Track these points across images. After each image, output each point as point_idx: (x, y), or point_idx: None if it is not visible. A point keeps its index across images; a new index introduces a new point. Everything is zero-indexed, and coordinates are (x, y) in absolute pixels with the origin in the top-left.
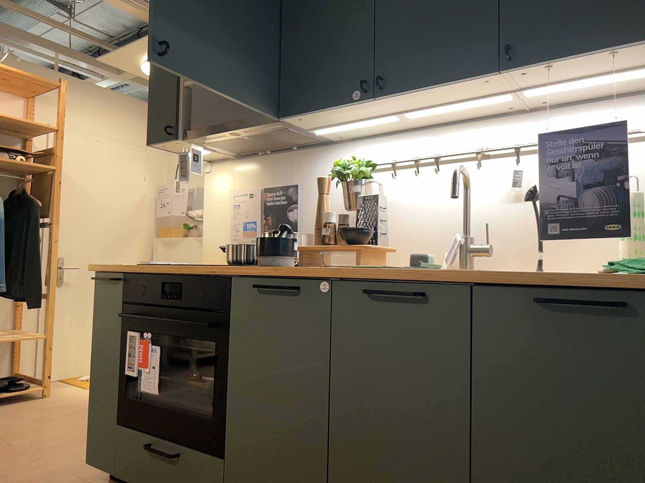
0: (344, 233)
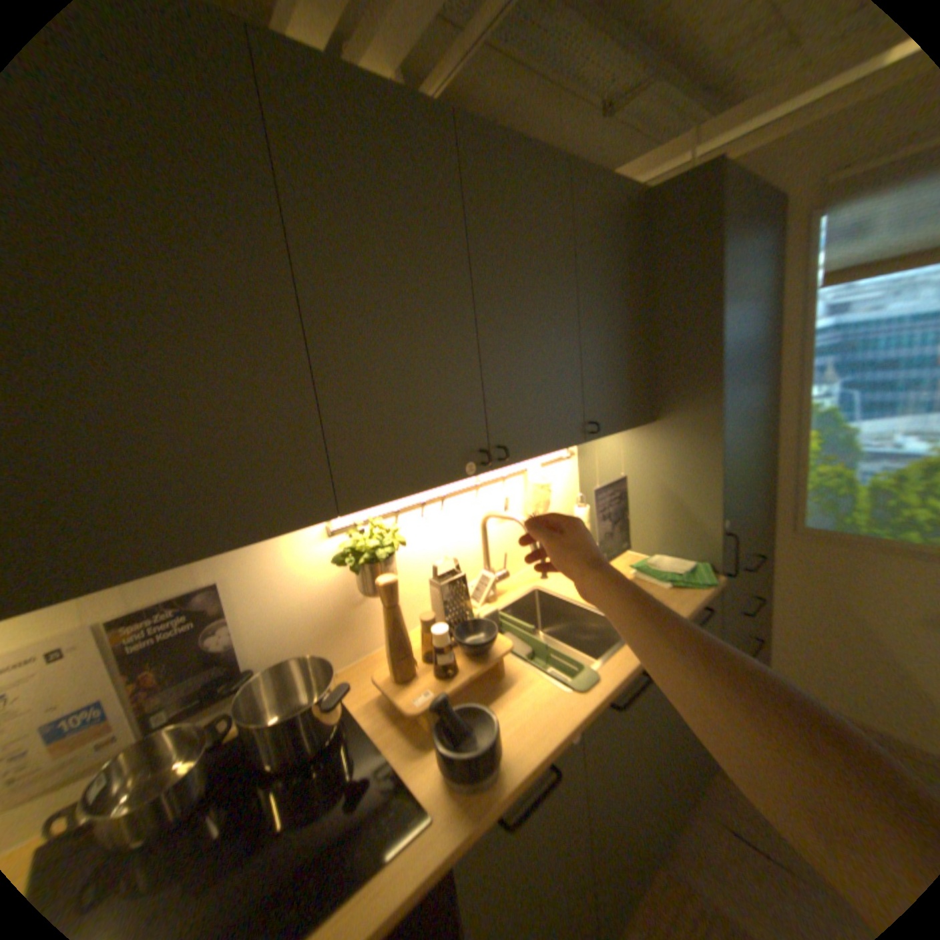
0: (461, 644)
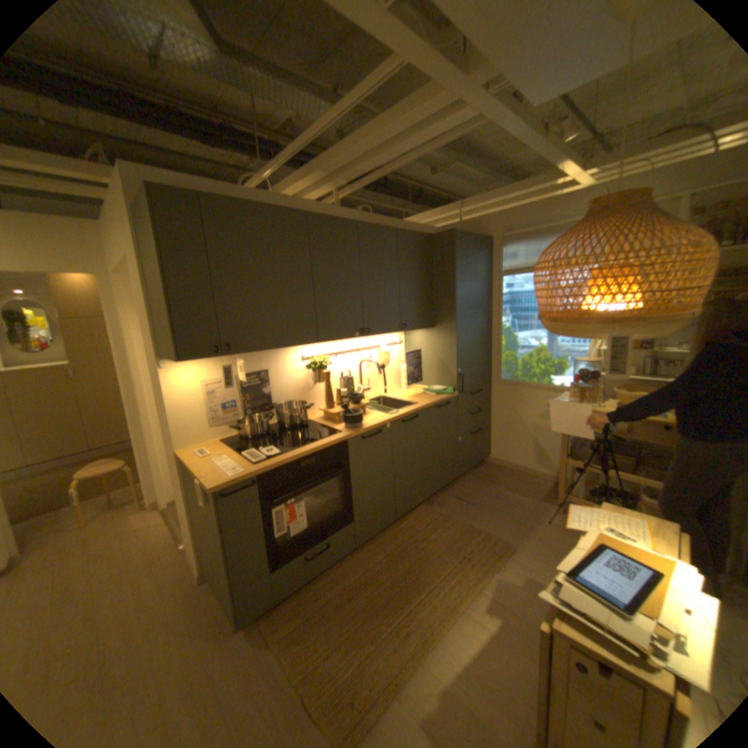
0: (350, 399)
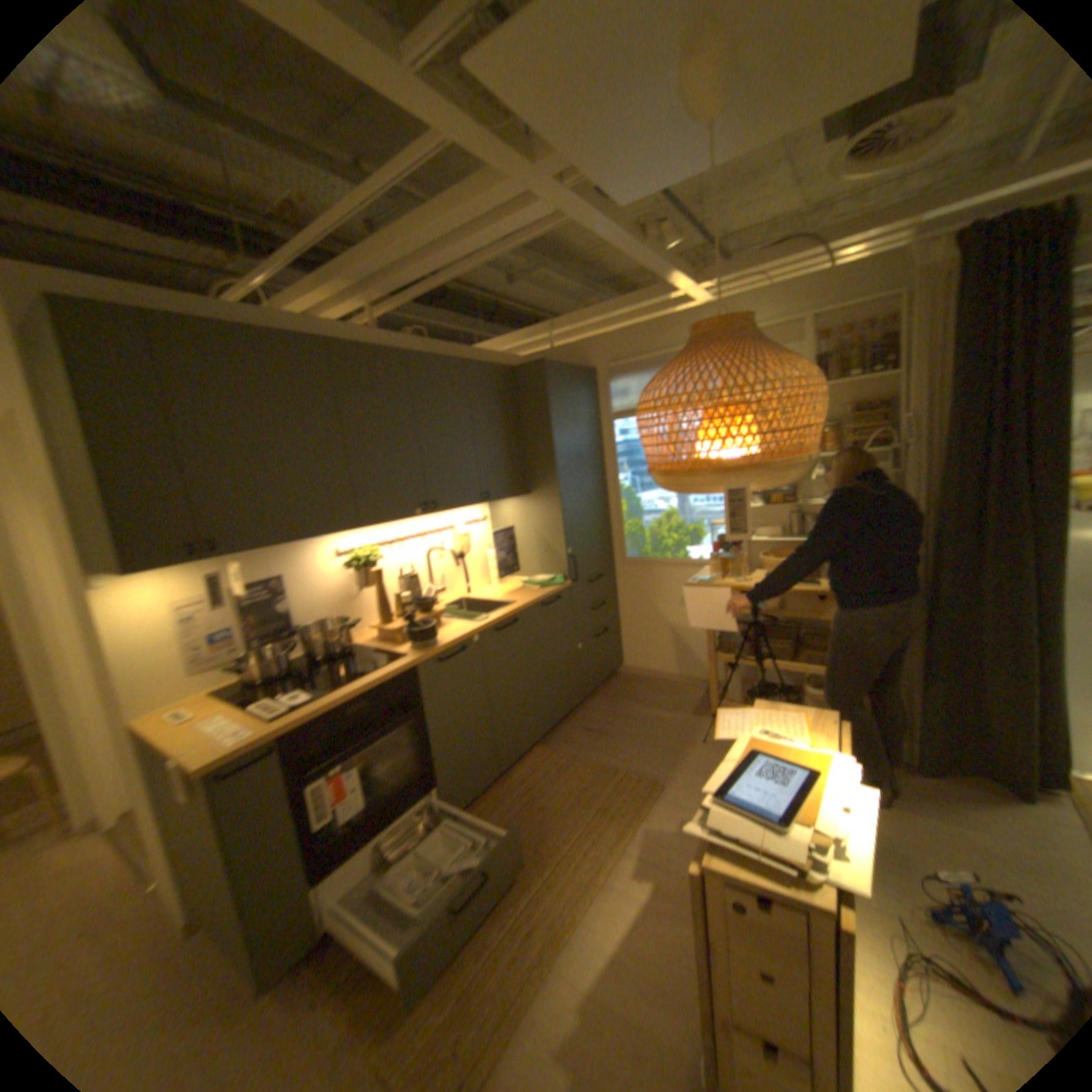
0: (415, 607)
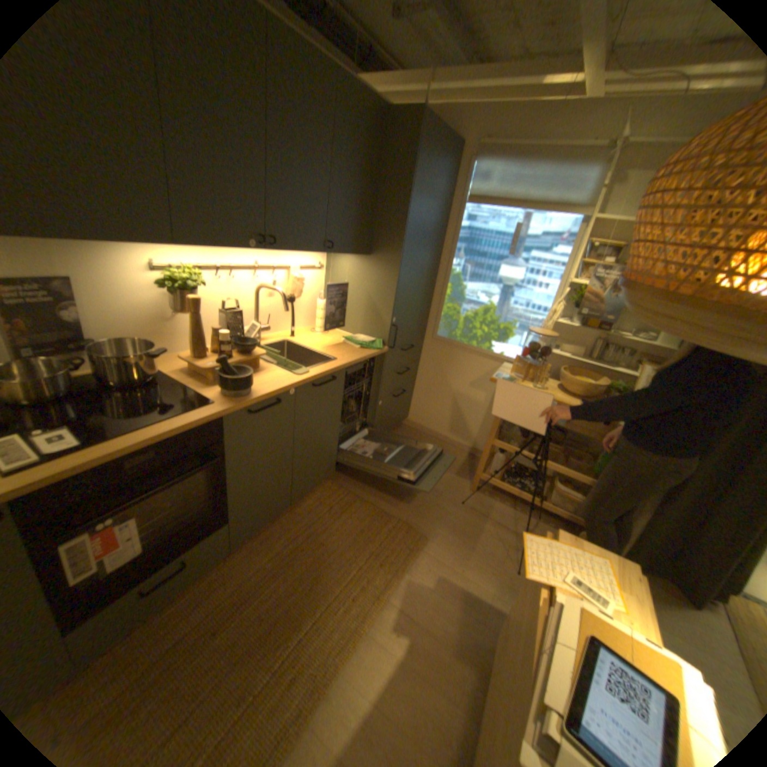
0: (236, 346)
